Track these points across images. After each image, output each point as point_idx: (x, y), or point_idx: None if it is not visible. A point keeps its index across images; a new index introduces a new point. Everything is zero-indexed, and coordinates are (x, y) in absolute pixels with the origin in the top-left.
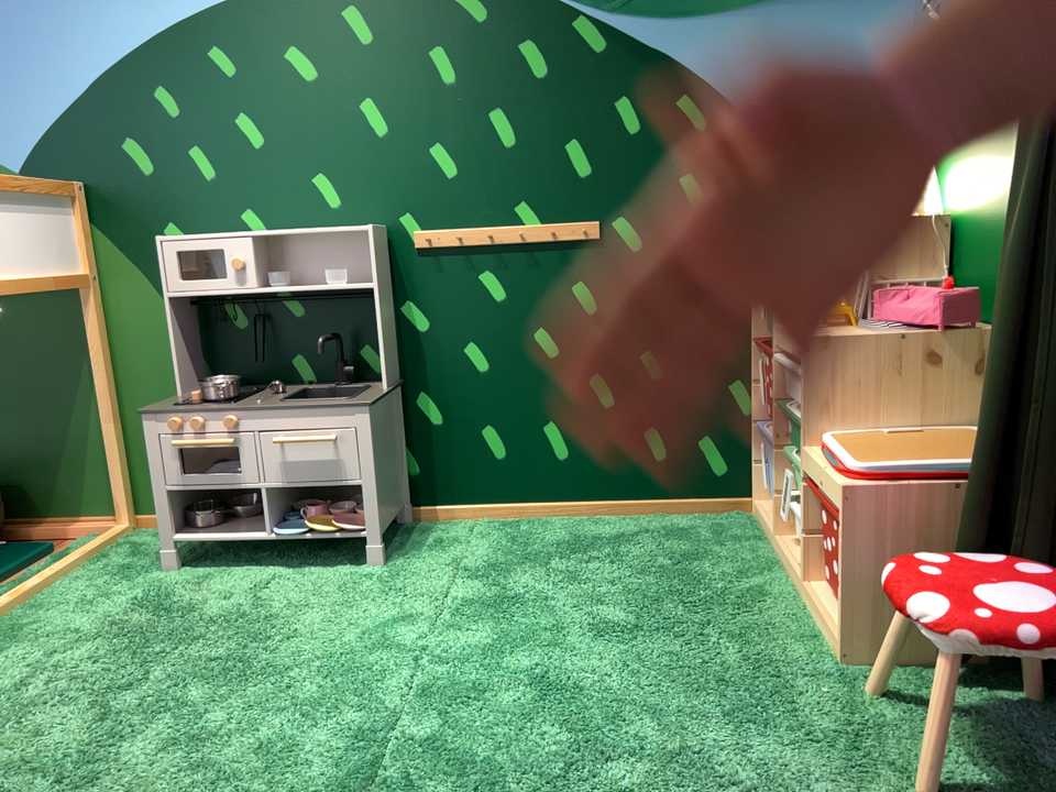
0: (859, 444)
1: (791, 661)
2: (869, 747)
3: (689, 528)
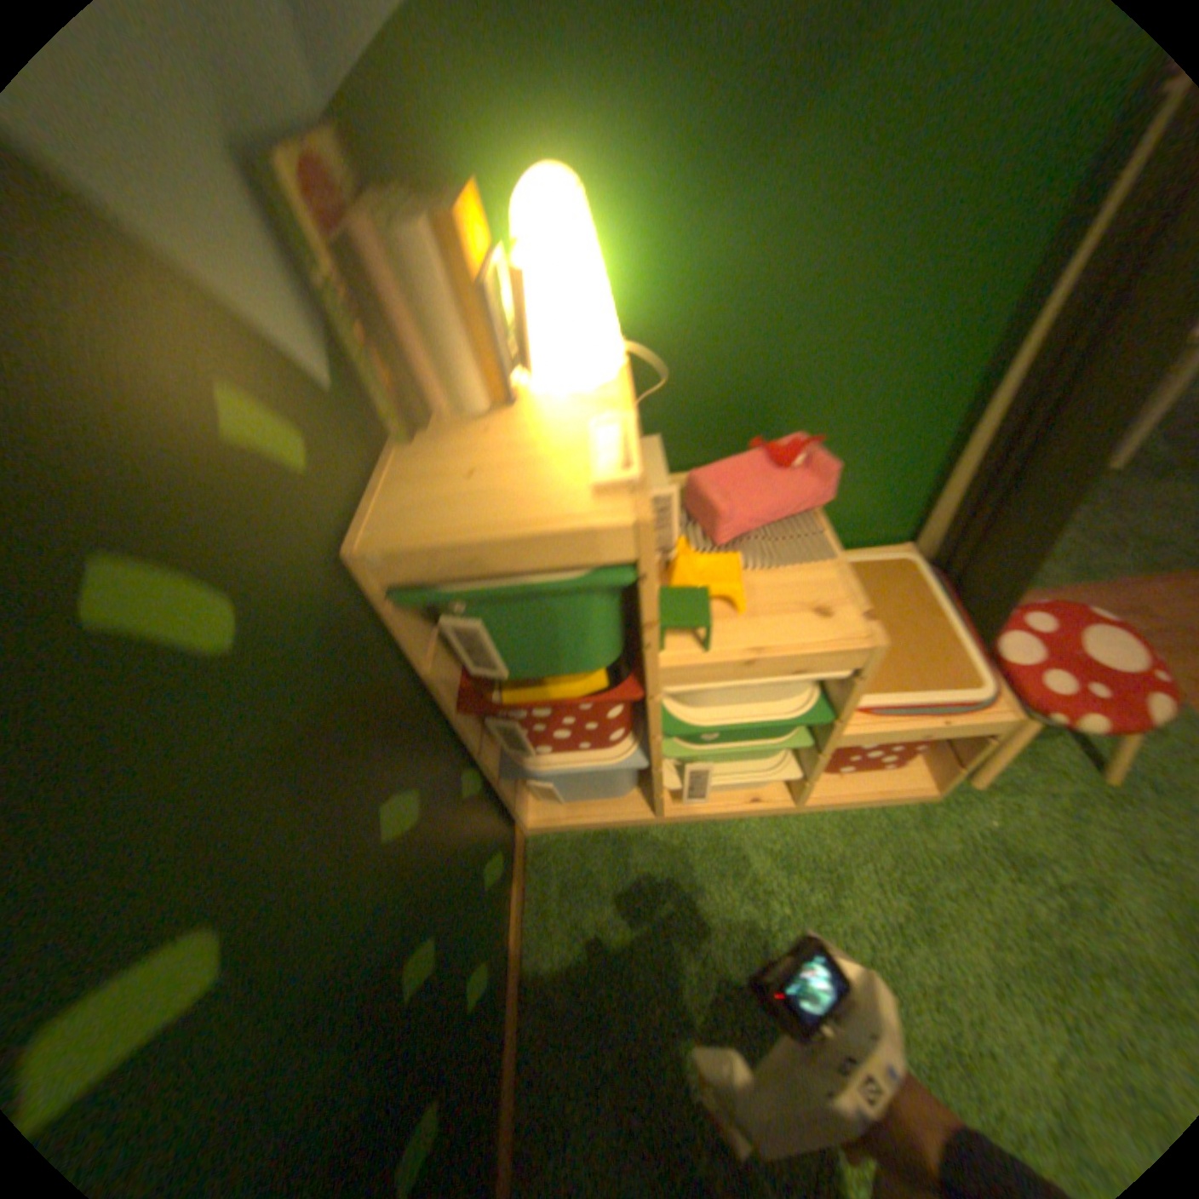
0: (890, 671)
1: (947, 848)
2: (1067, 807)
3: (579, 939)
